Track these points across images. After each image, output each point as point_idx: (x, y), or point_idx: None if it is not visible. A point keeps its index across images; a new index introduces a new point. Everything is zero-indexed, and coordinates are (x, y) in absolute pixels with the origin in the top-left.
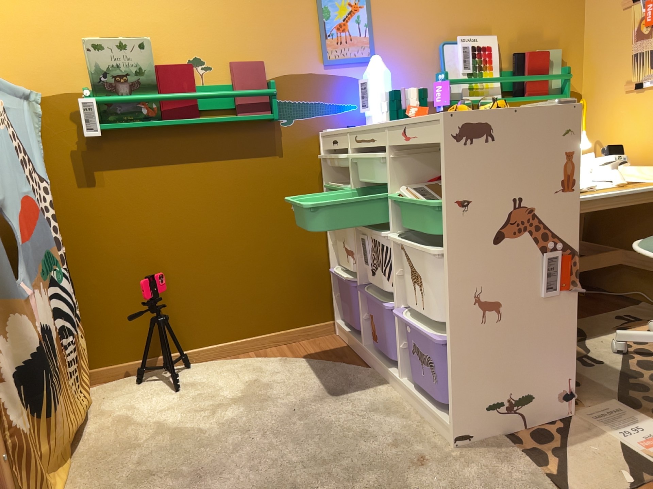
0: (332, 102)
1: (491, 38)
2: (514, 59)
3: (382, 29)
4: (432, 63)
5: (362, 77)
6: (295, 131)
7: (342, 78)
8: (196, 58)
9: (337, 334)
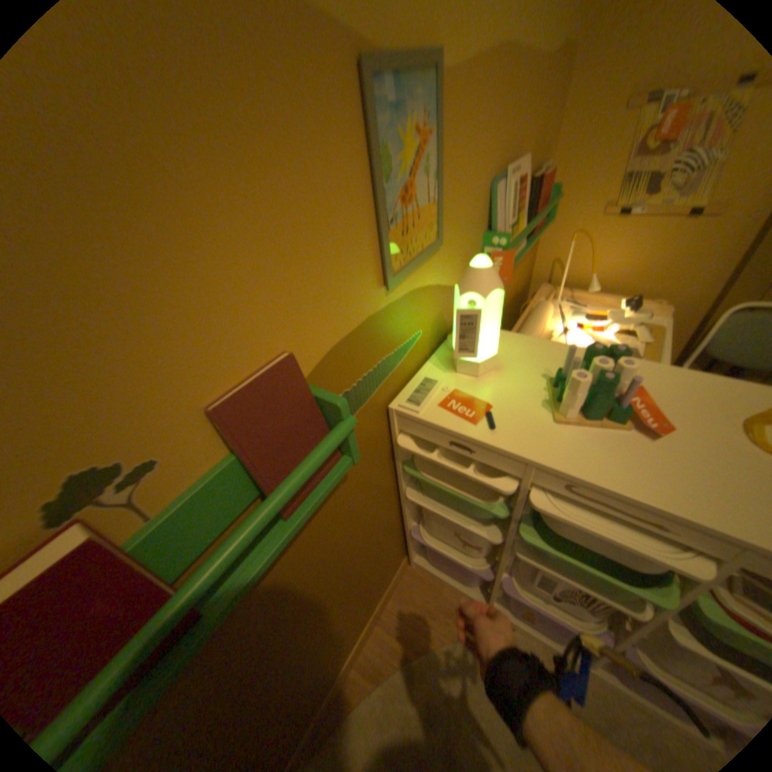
0: (398, 346)
1: (527, 156)
2: (535, 183)
3: (450, 172)
4: (483, 216)
5: (427, 279)
6: (360, 427)
7: (407, 296)
8: (69, 476)
9: (415, 567)
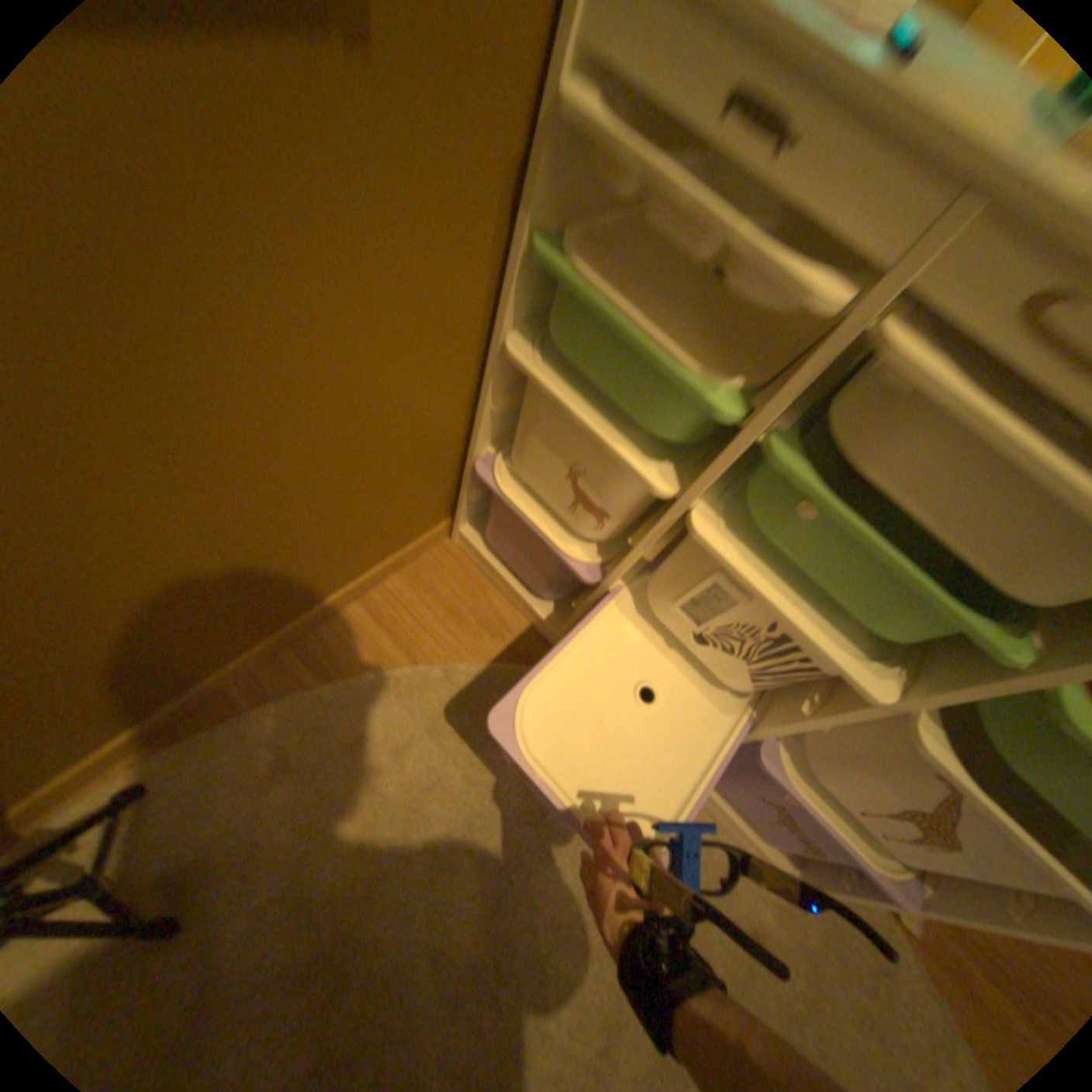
0: None
1: None
2: None
3: None
4: None
5: None
6: None
7: None
8: None
9: (459, 542)
